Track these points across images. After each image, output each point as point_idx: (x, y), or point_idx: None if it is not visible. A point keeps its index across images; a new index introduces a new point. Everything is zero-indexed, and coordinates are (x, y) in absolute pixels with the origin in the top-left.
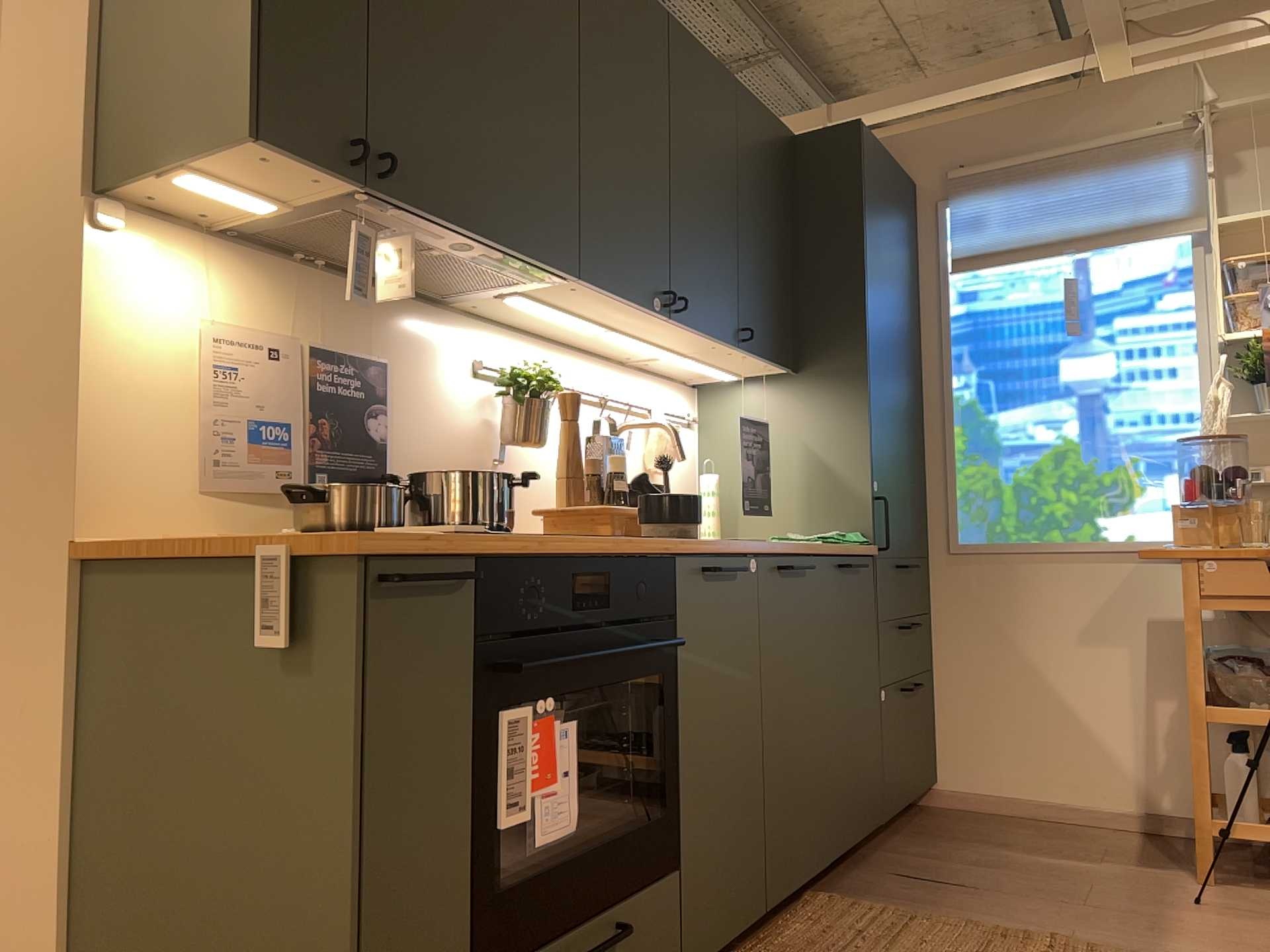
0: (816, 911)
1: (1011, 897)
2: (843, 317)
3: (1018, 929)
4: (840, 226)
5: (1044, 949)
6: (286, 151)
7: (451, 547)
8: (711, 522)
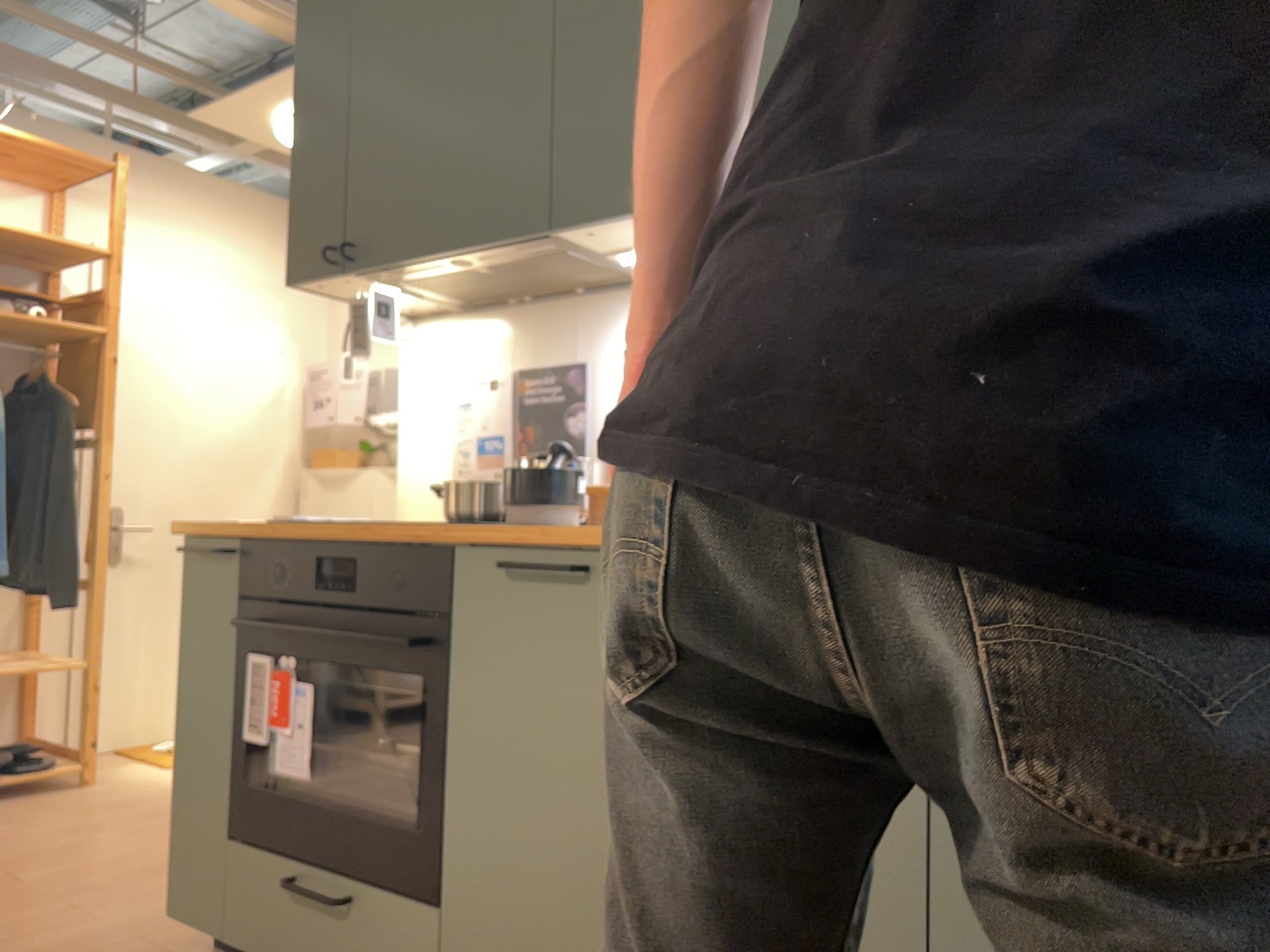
0: None
1: None
2: None
3: None
4: None
5: None
6: (309, 280)
7: (219, 531)
8: None
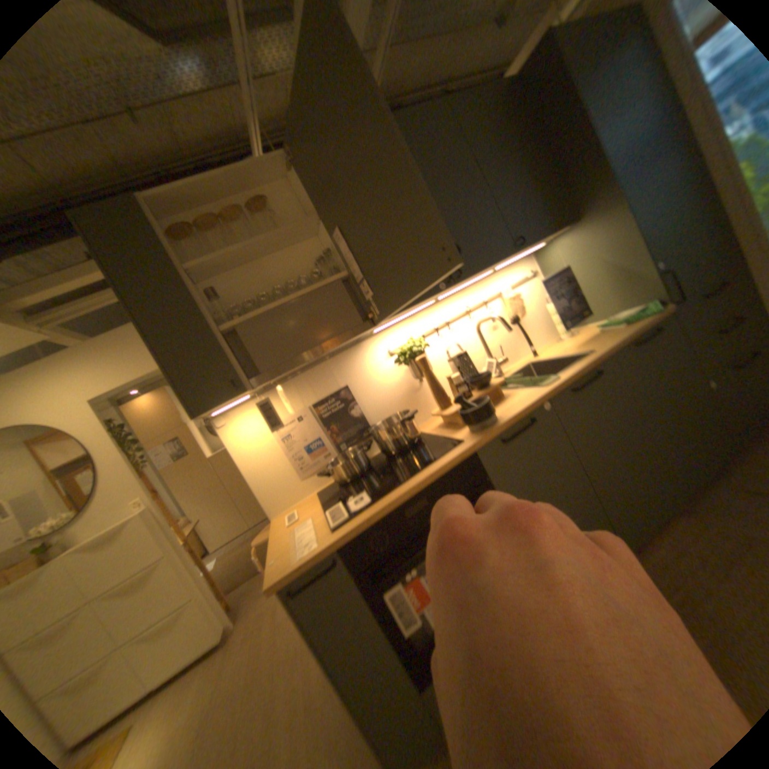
0: (675, 535)
1: None
2: (592, 171)
3: None
4: (565, 112)
5: None
6: (209, 407)
7: (318, 556)
8: (559, 326)
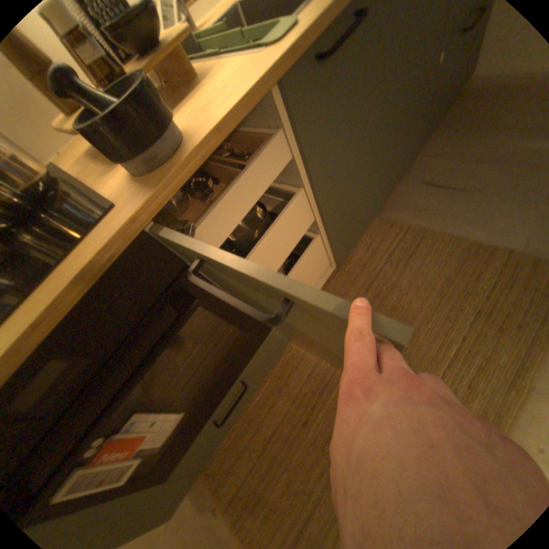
0: (371, 234)
1: (492, 200)
2: None
3: (487, 239)
4: None
5: (499, 267)
6: None
7: None
8: None
